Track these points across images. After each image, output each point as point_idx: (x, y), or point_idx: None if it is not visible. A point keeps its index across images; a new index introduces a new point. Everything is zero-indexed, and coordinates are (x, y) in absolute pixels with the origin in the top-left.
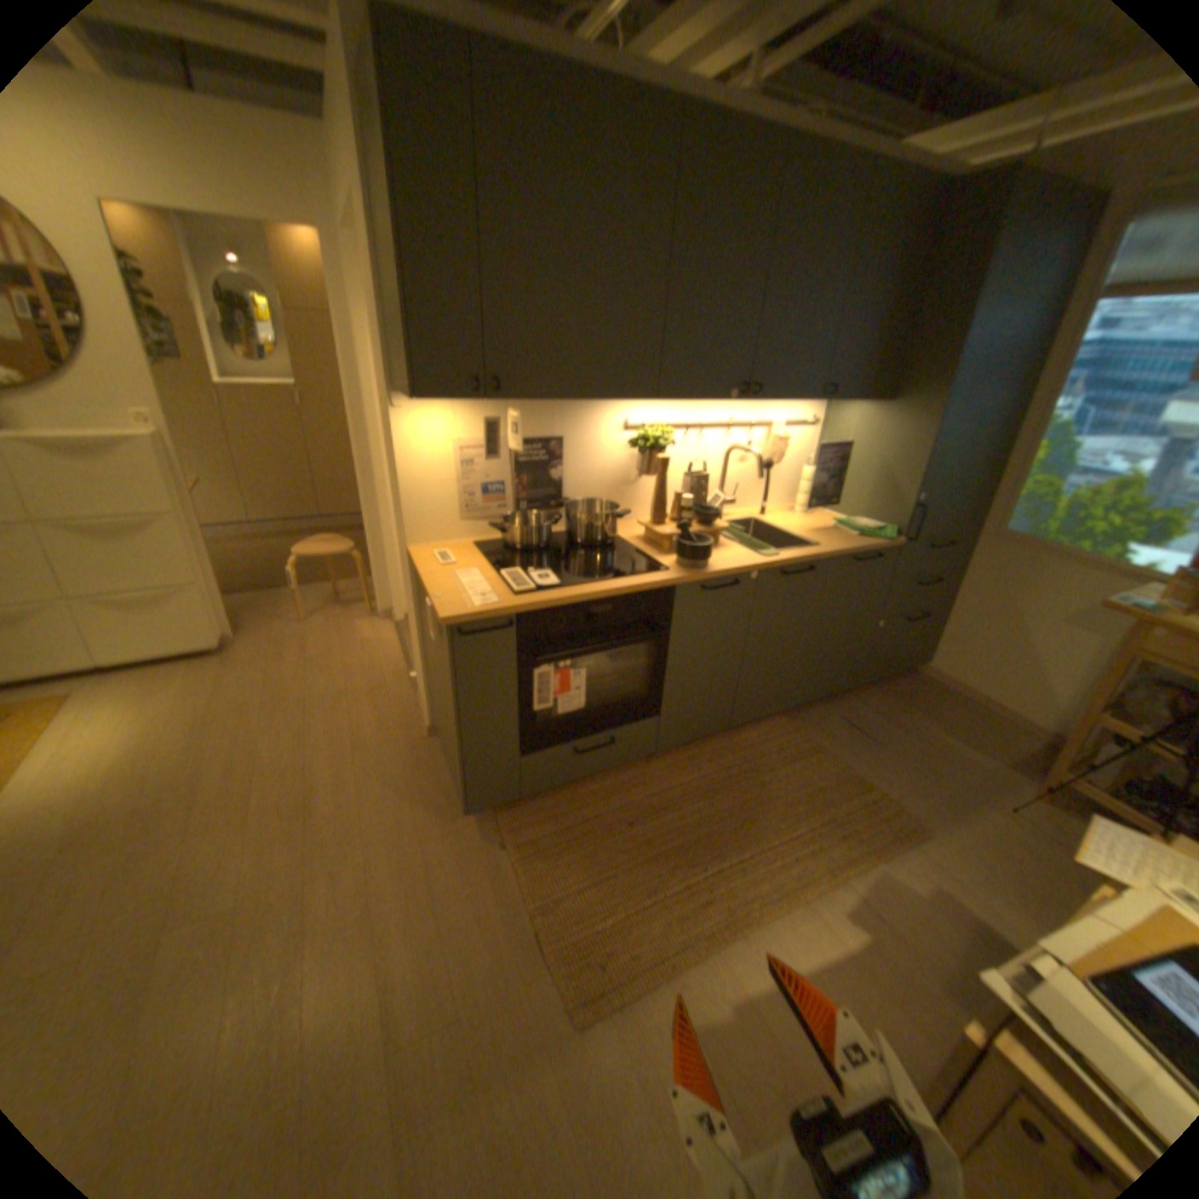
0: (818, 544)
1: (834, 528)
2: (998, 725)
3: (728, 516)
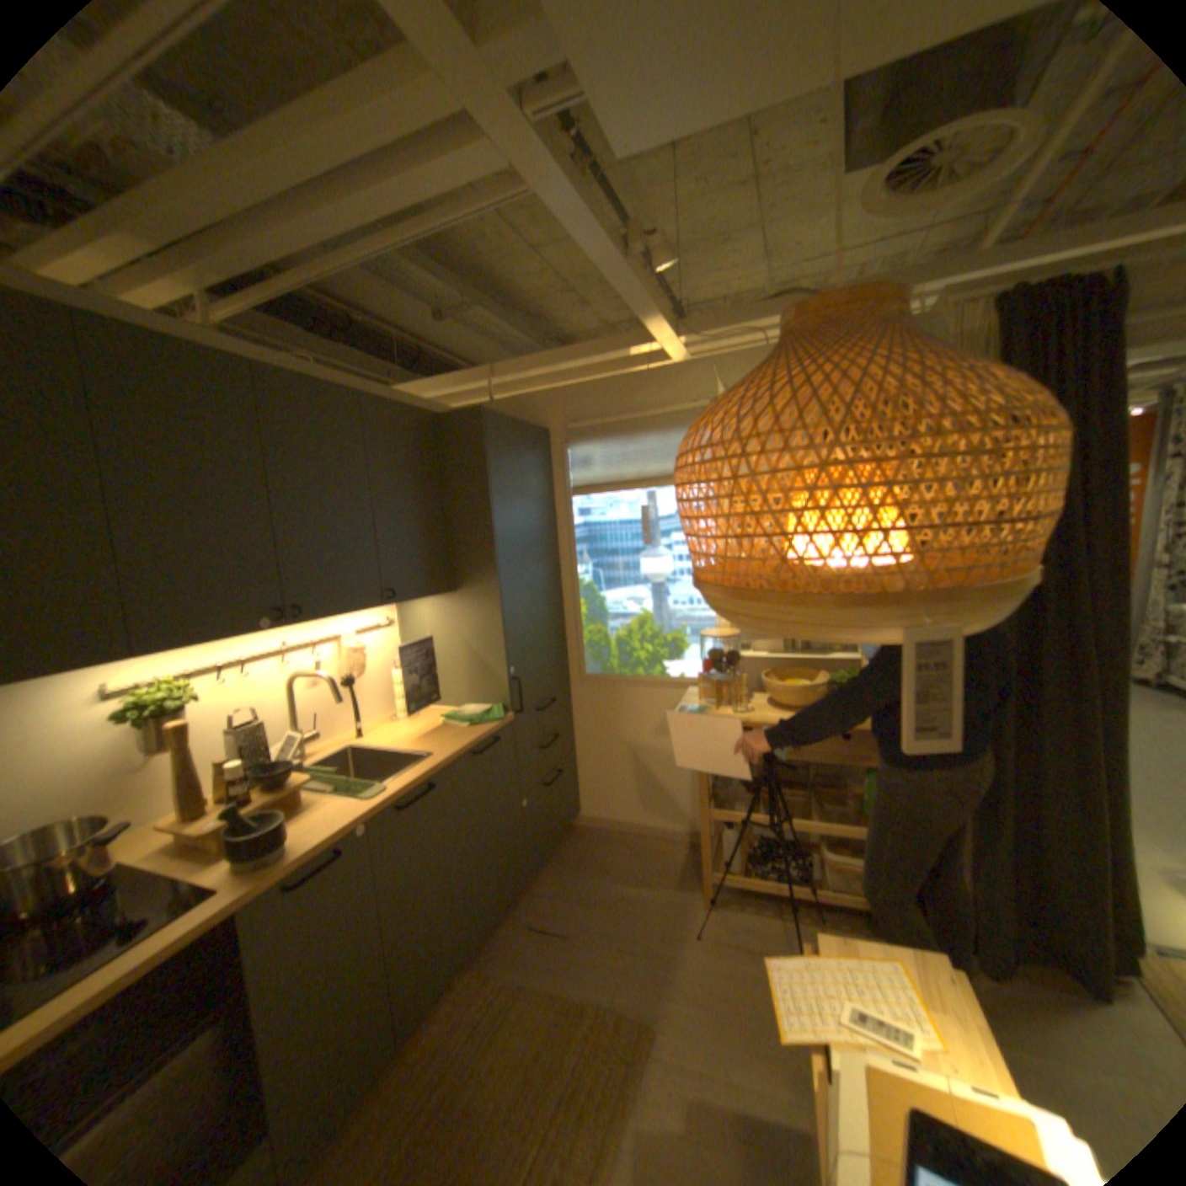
0: (431, 753)
1: (445, 725)
2: (650, 847)
3: (318, 754)
